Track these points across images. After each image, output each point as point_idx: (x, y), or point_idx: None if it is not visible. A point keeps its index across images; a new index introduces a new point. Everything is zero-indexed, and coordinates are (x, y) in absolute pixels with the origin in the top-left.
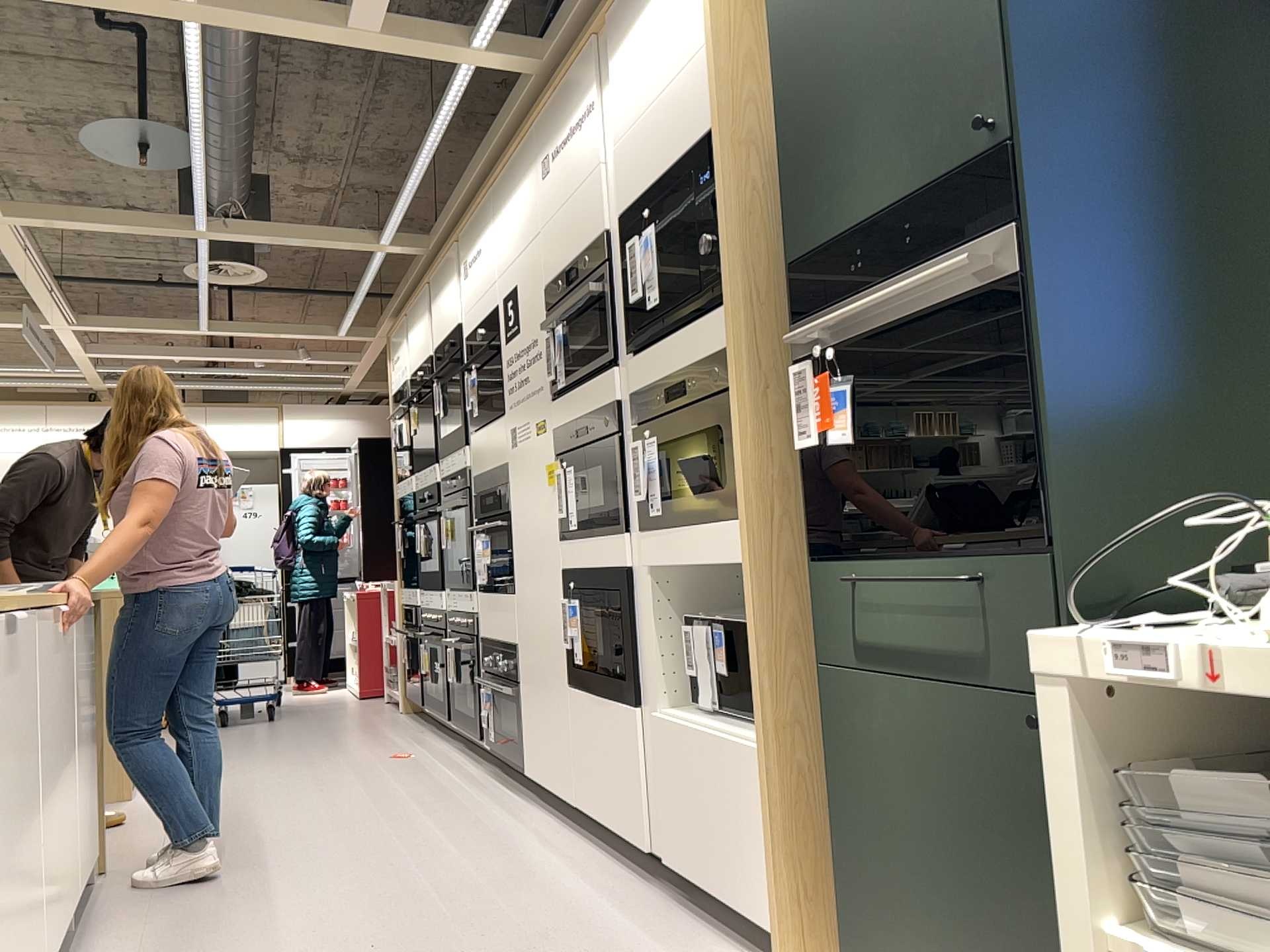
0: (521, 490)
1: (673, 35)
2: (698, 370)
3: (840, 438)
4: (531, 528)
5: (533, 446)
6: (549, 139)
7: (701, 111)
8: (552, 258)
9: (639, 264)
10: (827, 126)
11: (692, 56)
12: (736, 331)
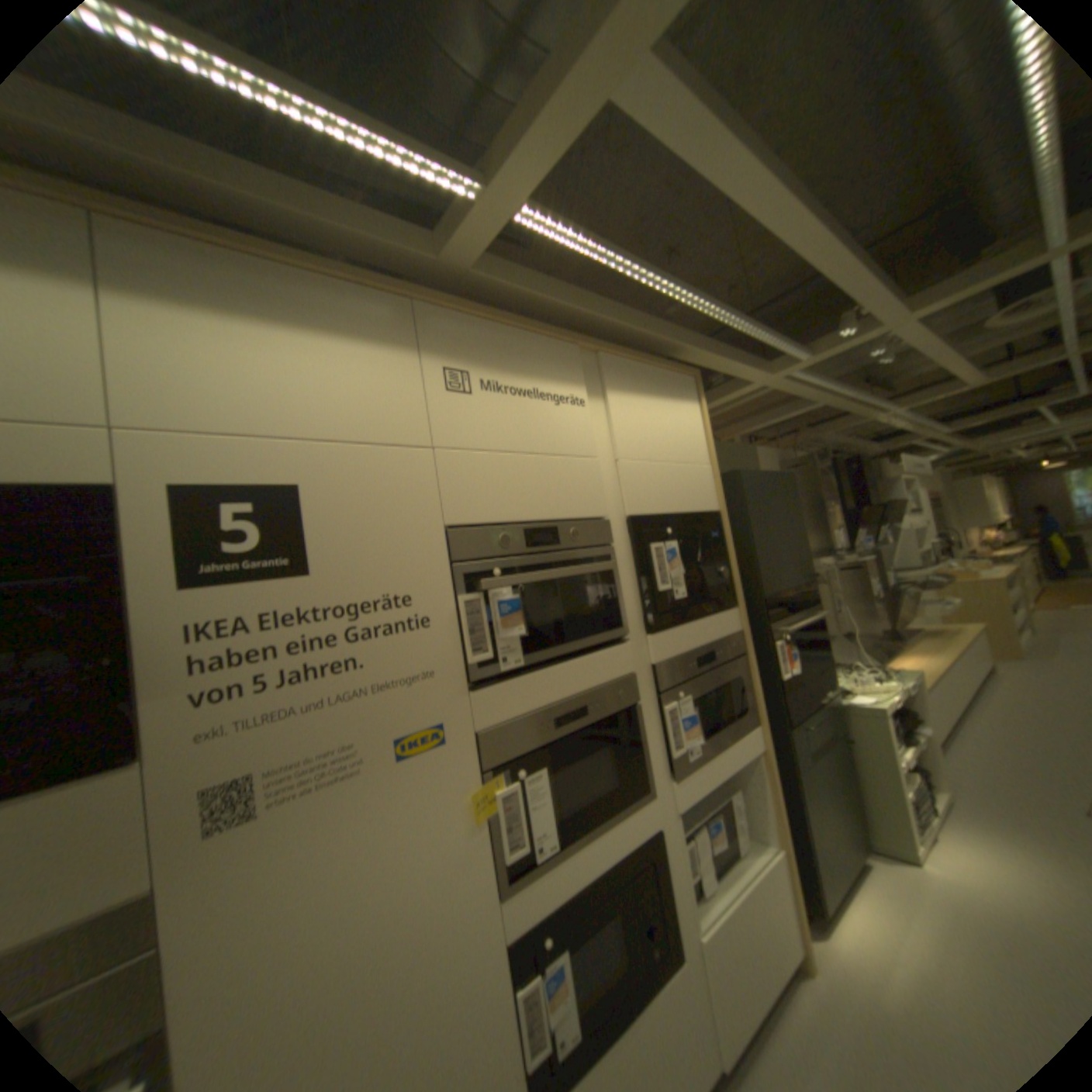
0: (286, 910)
1: (679, 436)
2: (718, 646)
3: (797, 674)
4: (357, 960)
5: (377, 786)
6: (471, 358)
7: (706, 496)
8: (478, 499)
9: (664, 565)
10: (770, 547)
11: (696, 461)
12: (743, 625)
